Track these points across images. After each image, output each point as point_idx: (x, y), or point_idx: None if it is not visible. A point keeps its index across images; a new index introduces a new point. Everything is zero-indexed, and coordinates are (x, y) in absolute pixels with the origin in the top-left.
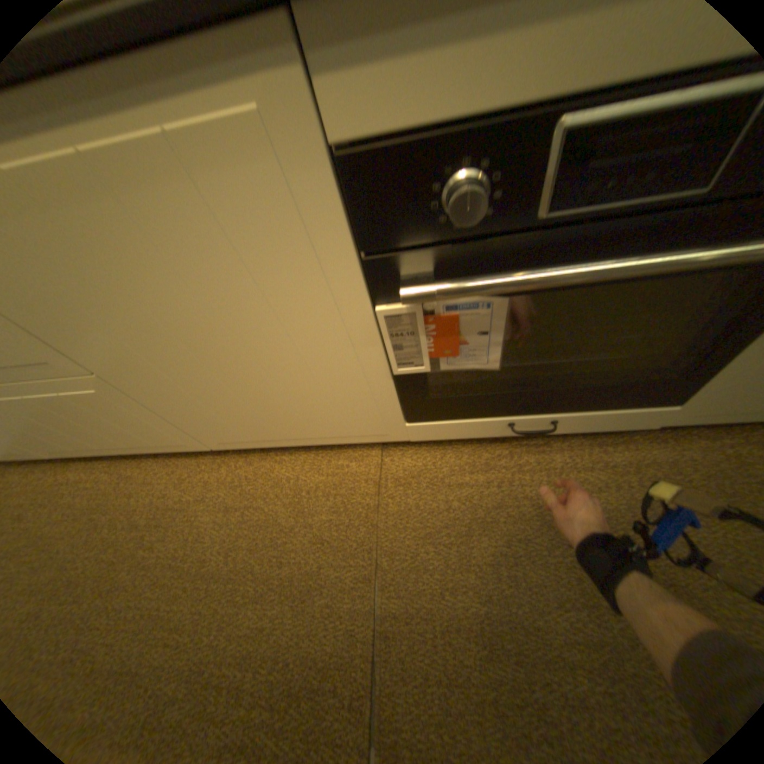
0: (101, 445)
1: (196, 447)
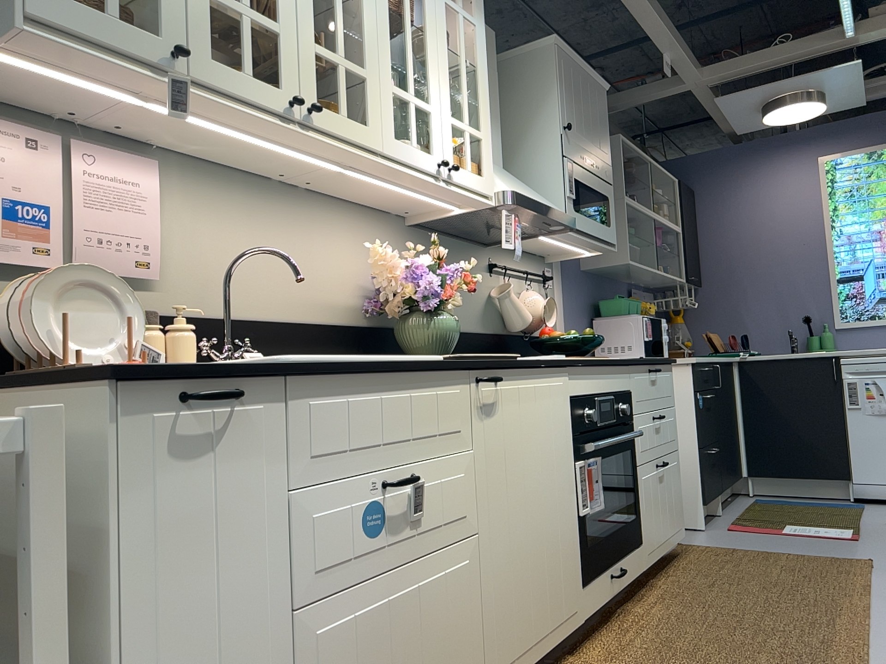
0: None
1: None
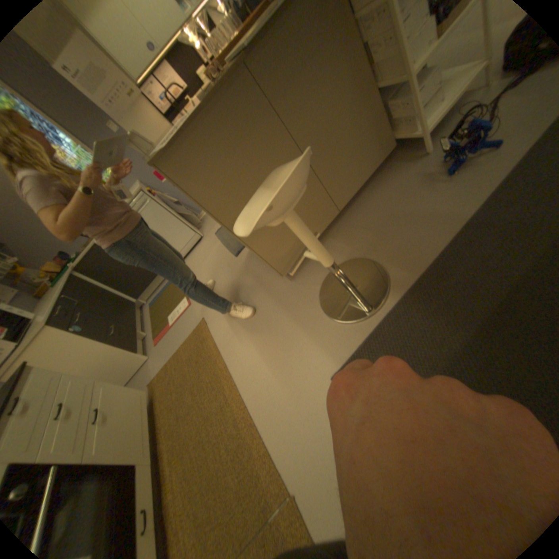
0: None
1: None
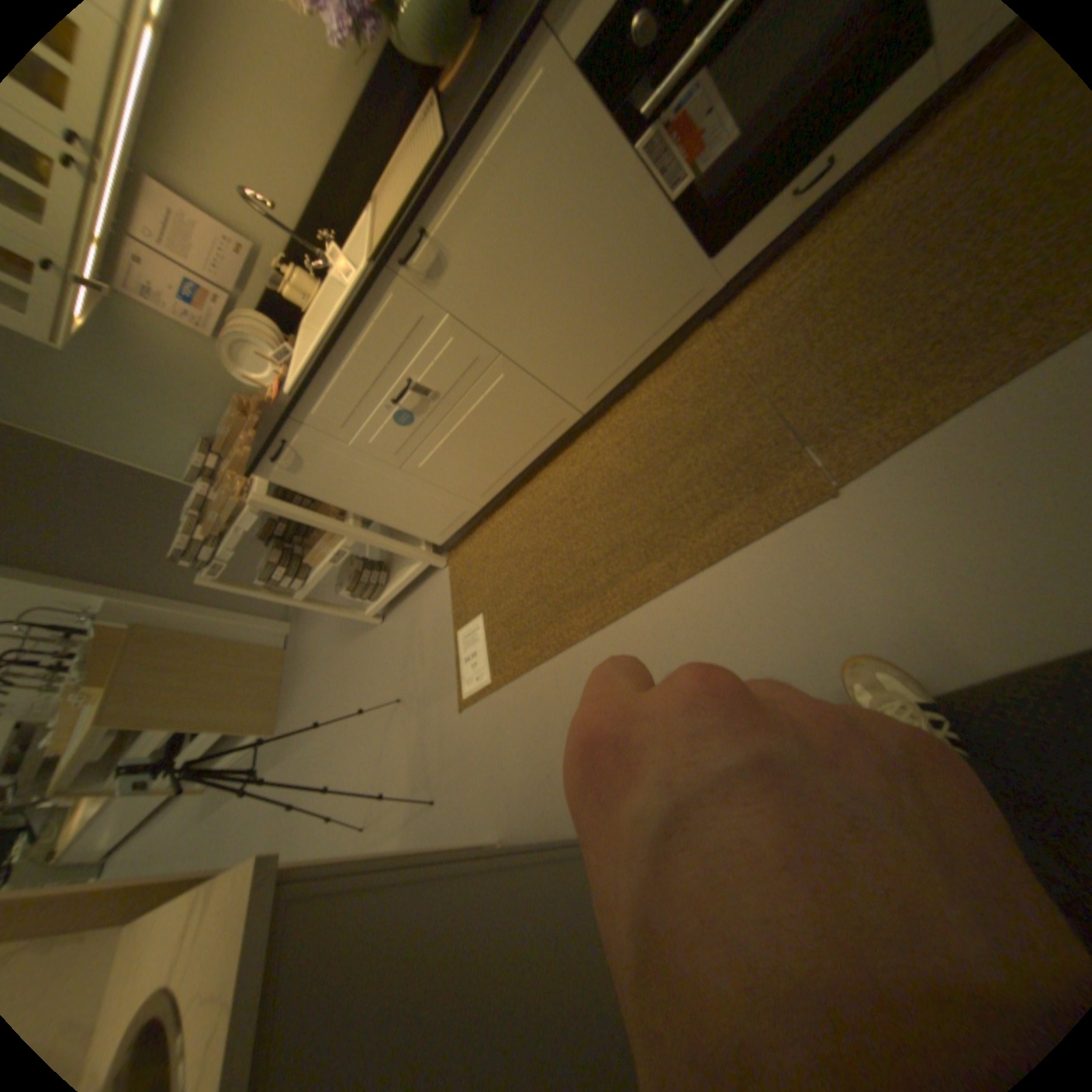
0: (514, 459)
1: (574, 417)
